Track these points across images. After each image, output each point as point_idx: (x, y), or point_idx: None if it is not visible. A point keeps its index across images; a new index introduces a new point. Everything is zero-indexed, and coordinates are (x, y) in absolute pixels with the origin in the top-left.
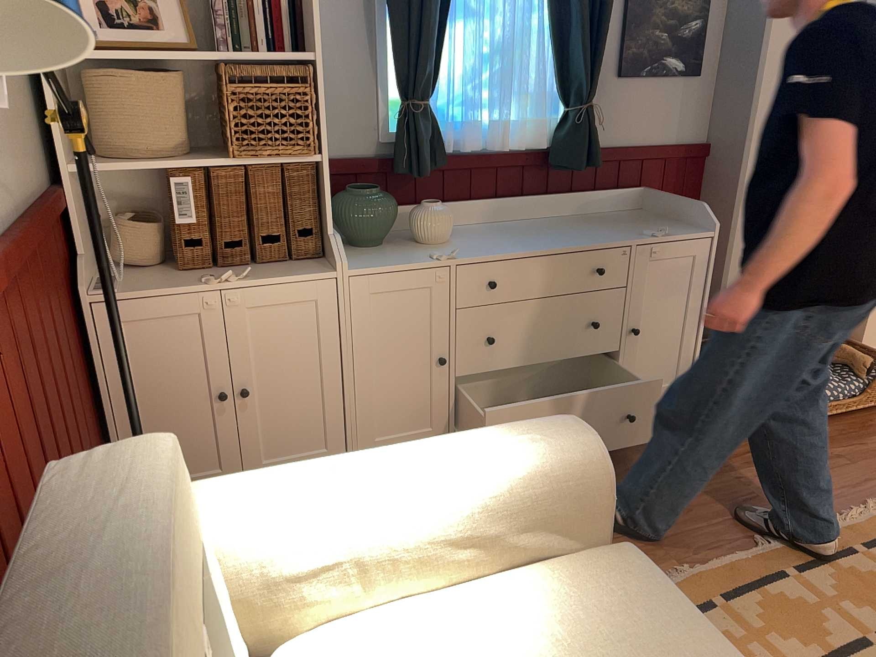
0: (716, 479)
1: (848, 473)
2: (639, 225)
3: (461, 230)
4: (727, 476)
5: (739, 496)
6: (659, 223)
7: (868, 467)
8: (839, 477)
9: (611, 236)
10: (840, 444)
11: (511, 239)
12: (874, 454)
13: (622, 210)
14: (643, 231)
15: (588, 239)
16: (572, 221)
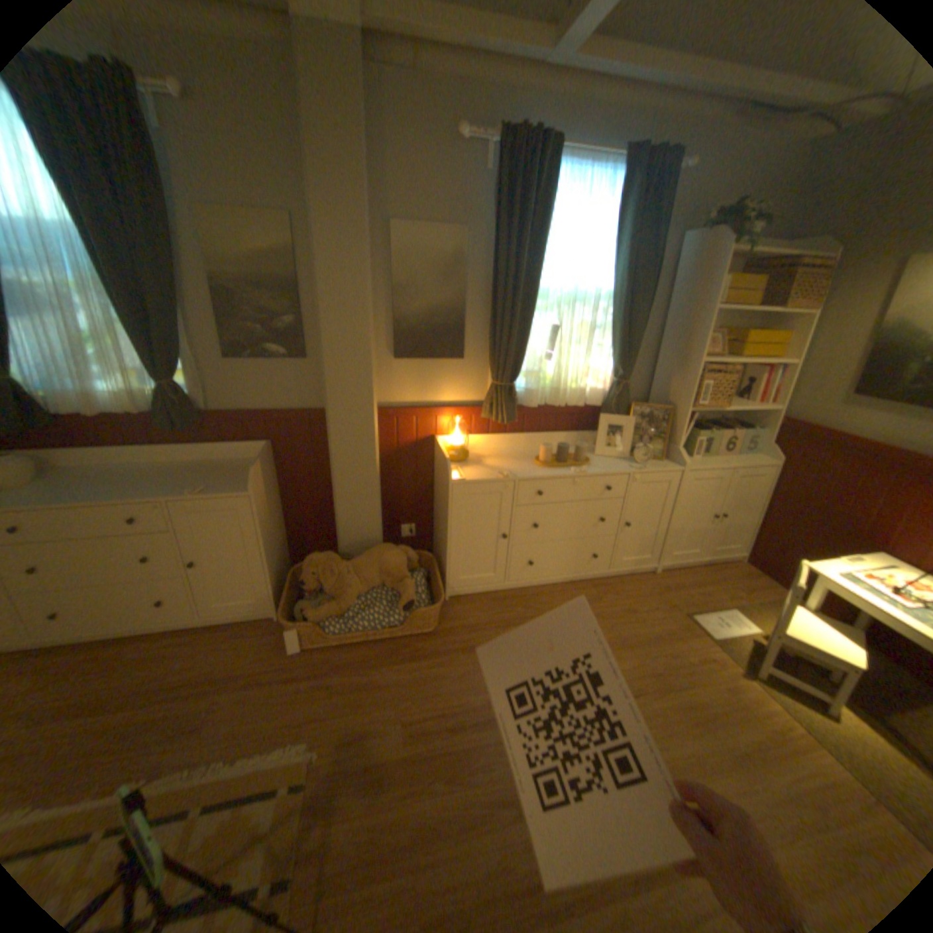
0: (196, 703)
1: (309, 711)
2: (215, 478)
3: (74, 473)
4: (210, 700)
5: (188, 726)
6: (238, 477)
7: (334, 705)
8: (296, 714)
9: (158, 491)
10: (346, 673)
11: (76, 488)
12: (359, 690)
13: (248, 459)
14: (196, 487)
15: (132, 493)
16: (178, 469)
